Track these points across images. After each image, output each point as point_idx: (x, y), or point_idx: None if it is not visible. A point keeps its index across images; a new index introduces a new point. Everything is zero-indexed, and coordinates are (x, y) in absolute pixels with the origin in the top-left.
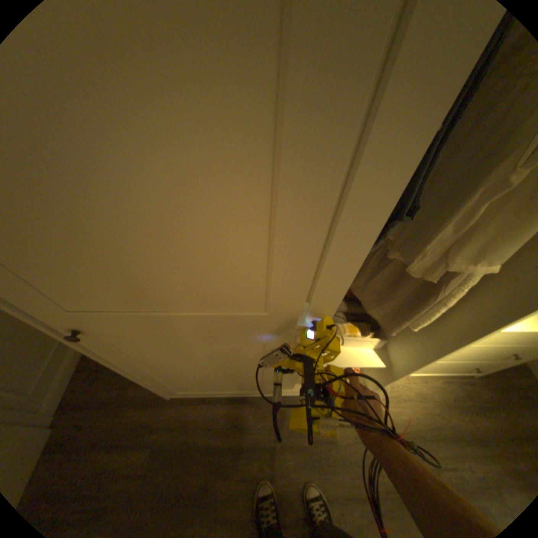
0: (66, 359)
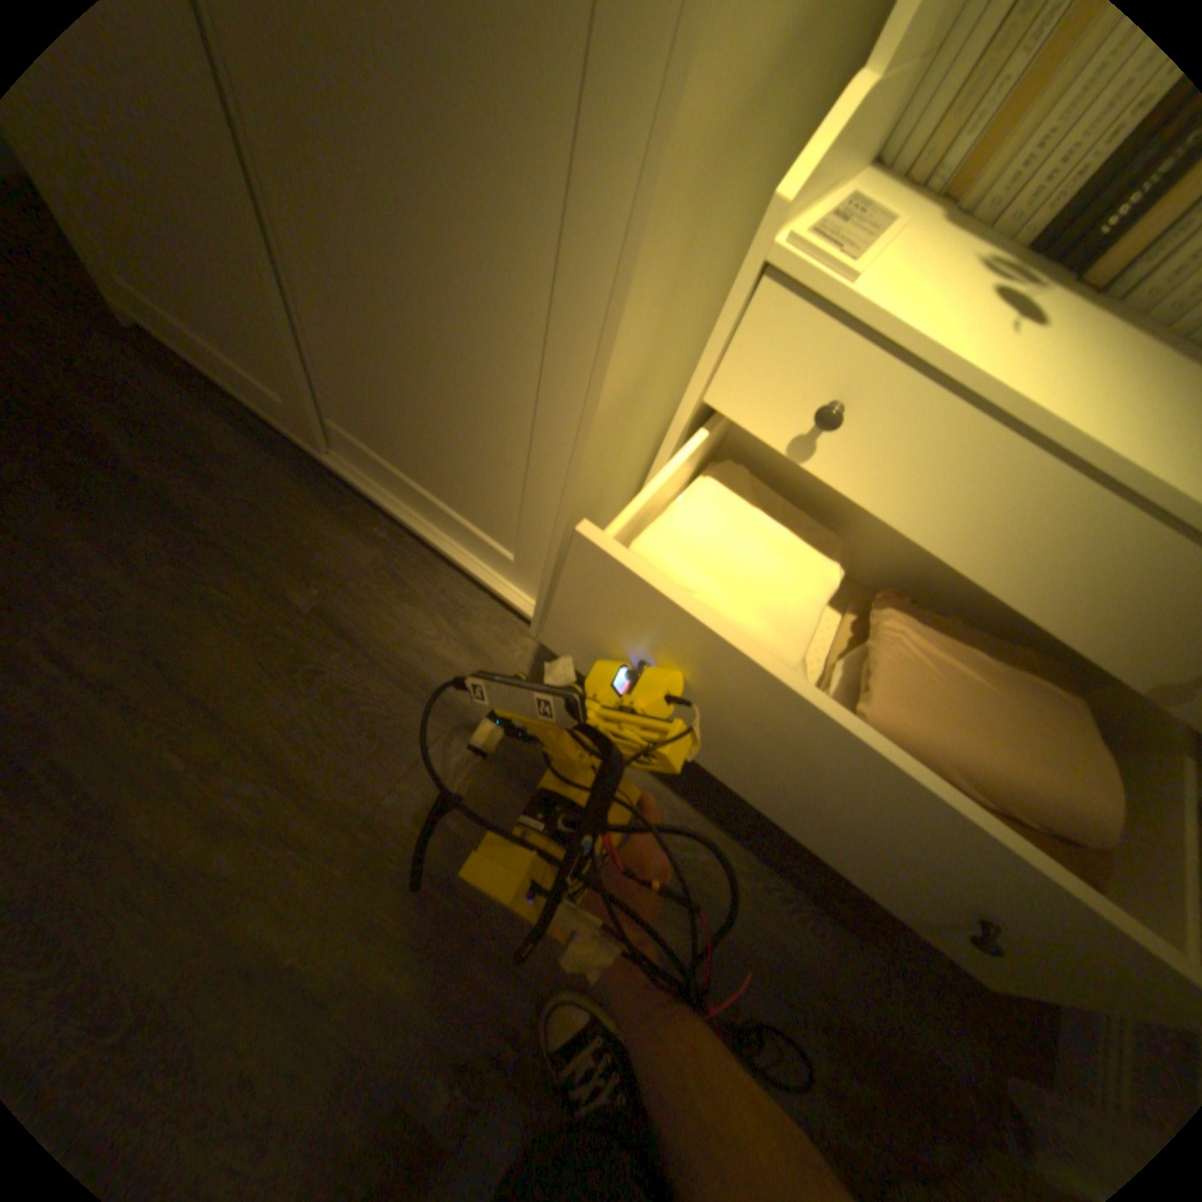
0: None
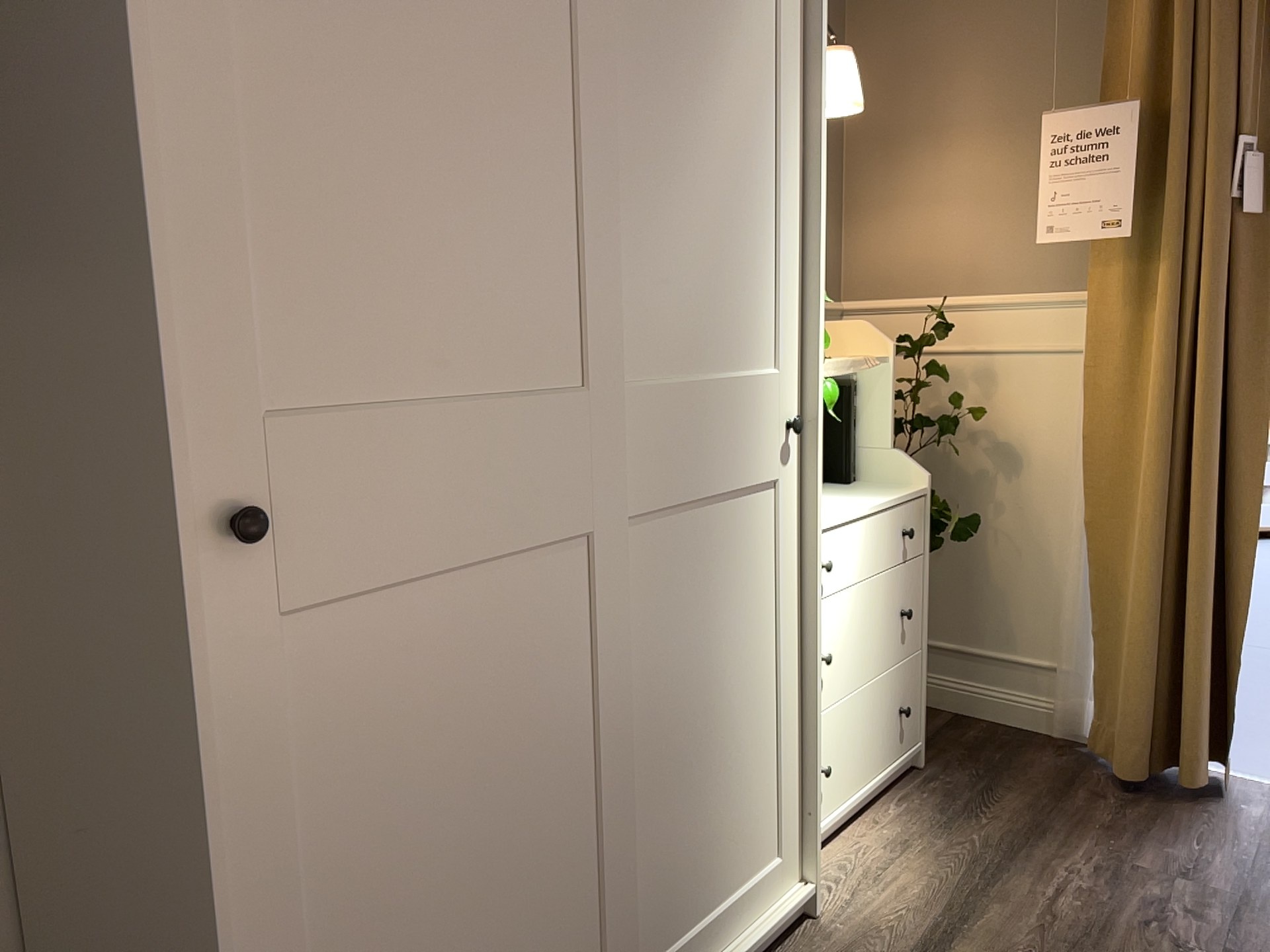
0: None
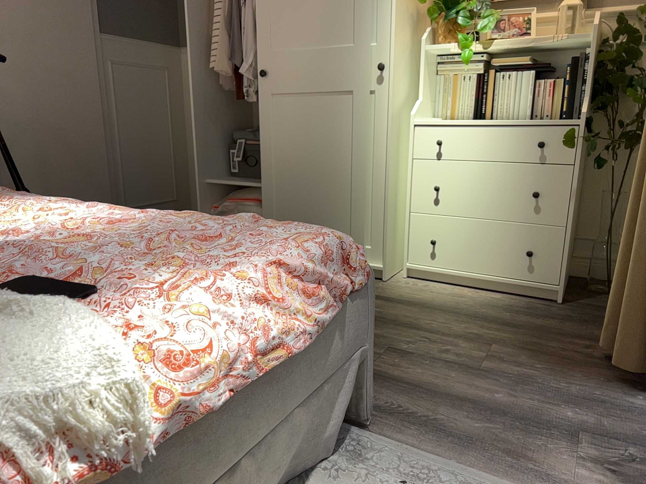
0: None
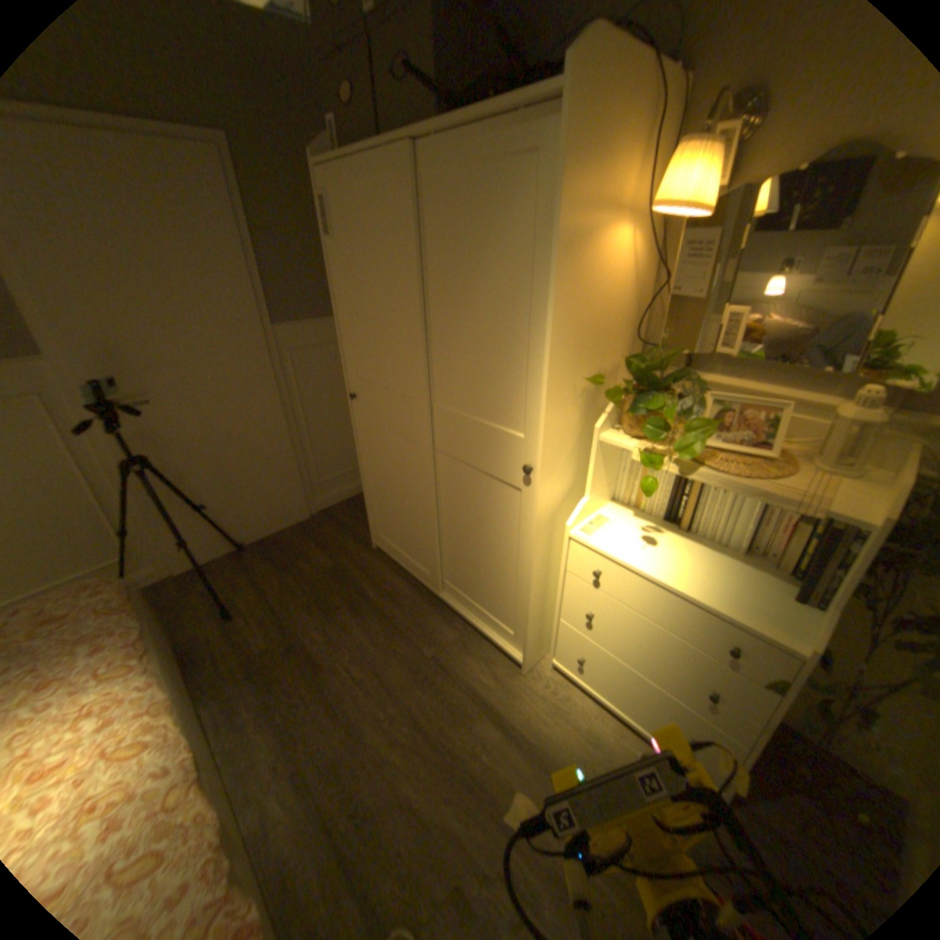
0: (350, 485)
